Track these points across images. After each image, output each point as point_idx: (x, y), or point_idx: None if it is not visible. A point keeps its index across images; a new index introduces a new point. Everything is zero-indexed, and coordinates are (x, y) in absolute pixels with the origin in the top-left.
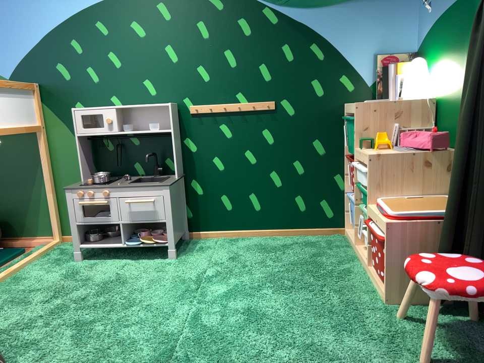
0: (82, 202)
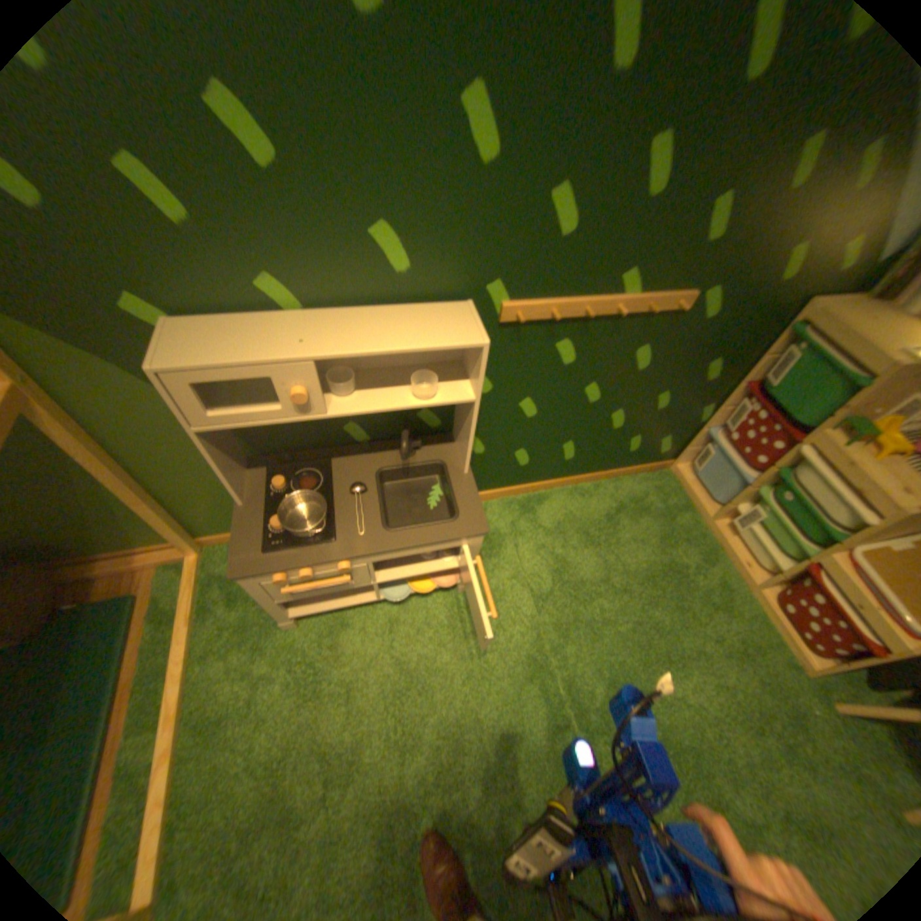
0: (294, 590)
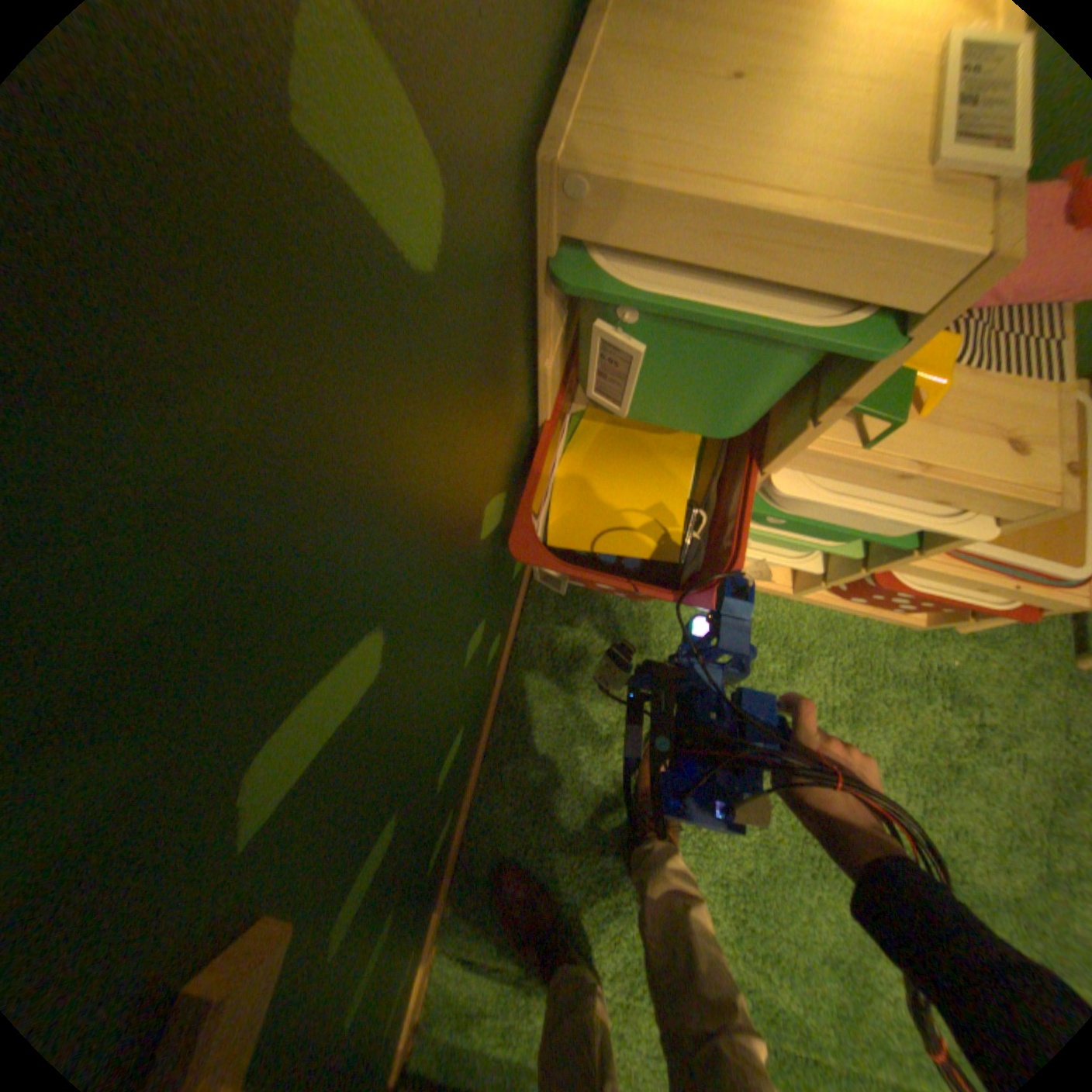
0: None
